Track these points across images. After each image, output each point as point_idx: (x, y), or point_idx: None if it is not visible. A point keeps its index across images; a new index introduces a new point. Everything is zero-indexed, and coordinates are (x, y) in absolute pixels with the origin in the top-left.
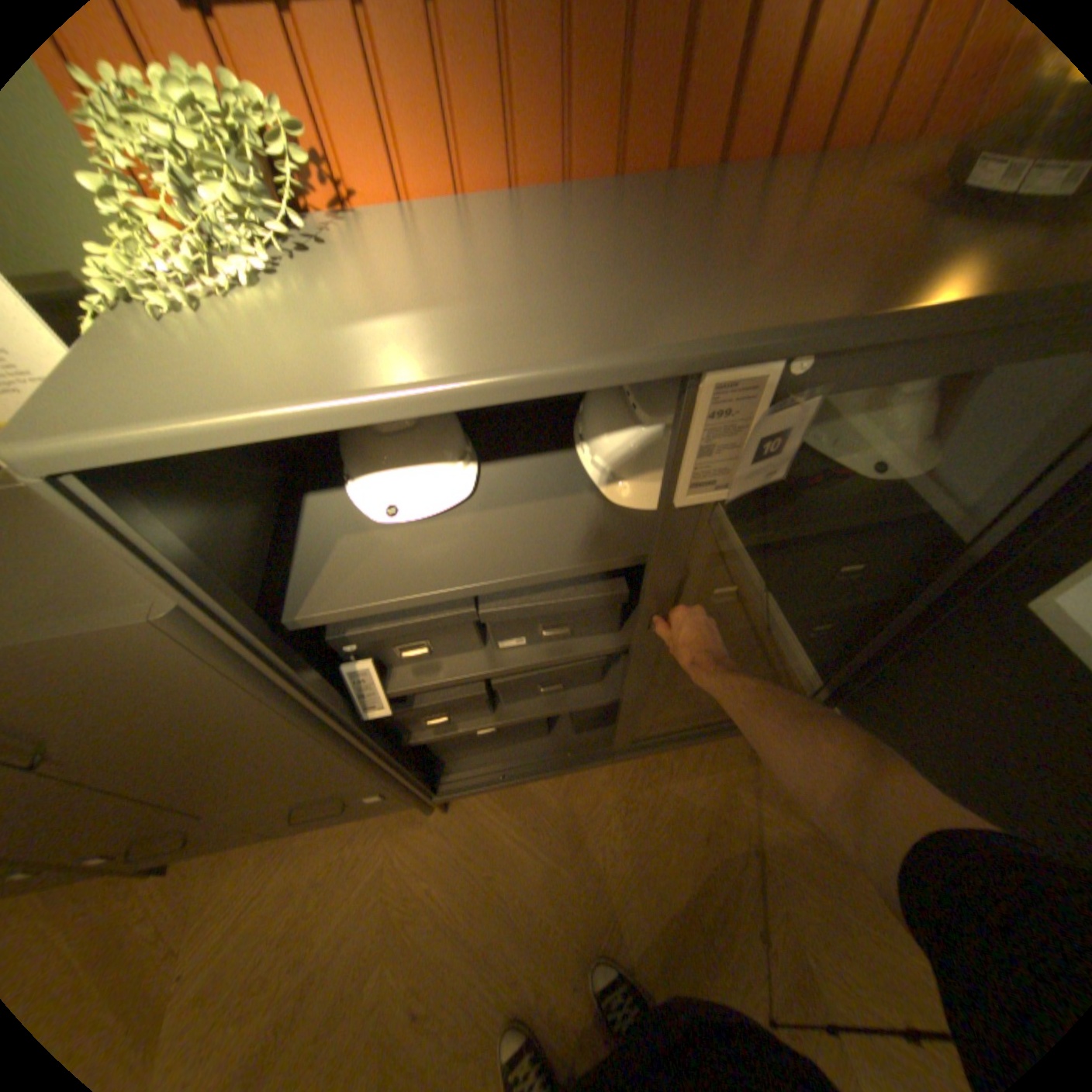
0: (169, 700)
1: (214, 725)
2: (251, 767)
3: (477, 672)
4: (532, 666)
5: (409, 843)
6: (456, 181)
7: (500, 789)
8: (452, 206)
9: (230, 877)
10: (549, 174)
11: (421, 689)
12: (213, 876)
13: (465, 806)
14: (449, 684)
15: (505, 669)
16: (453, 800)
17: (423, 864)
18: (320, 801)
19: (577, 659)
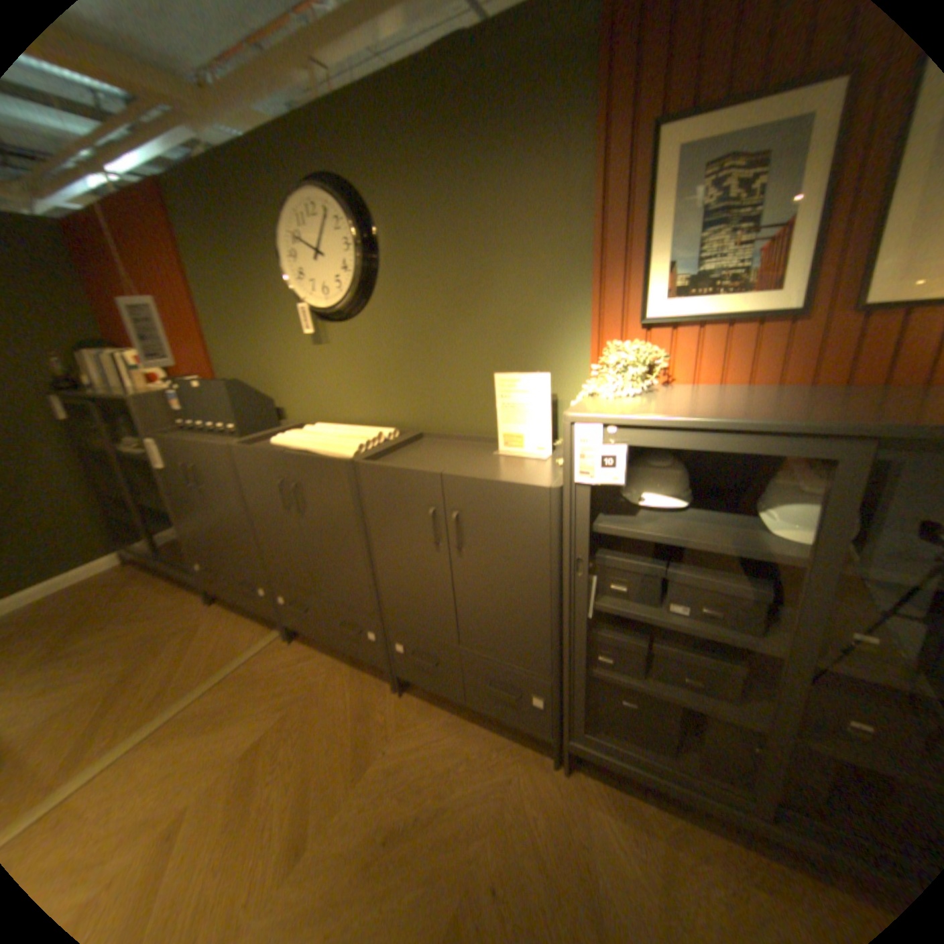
0: (523, 535)
1: (524, 562)
2: (512, 609)
3: (651, 617)
4: (689, 629)
5: (535, 779)
6: (723, 379)
7: (616, 791)
8: (718, 388)
9: (428, 722)
10: (772, 381)
11: (614, 610)
12: (420, 715)
13: (584, 784)
14: (631, 615)
15: (670, 623)
16: (584, 755)
17: (539, 799)
18: (515, 677)
19: (724, 640)
